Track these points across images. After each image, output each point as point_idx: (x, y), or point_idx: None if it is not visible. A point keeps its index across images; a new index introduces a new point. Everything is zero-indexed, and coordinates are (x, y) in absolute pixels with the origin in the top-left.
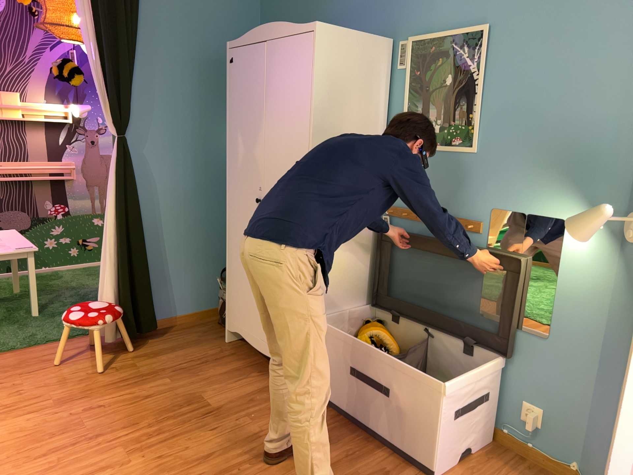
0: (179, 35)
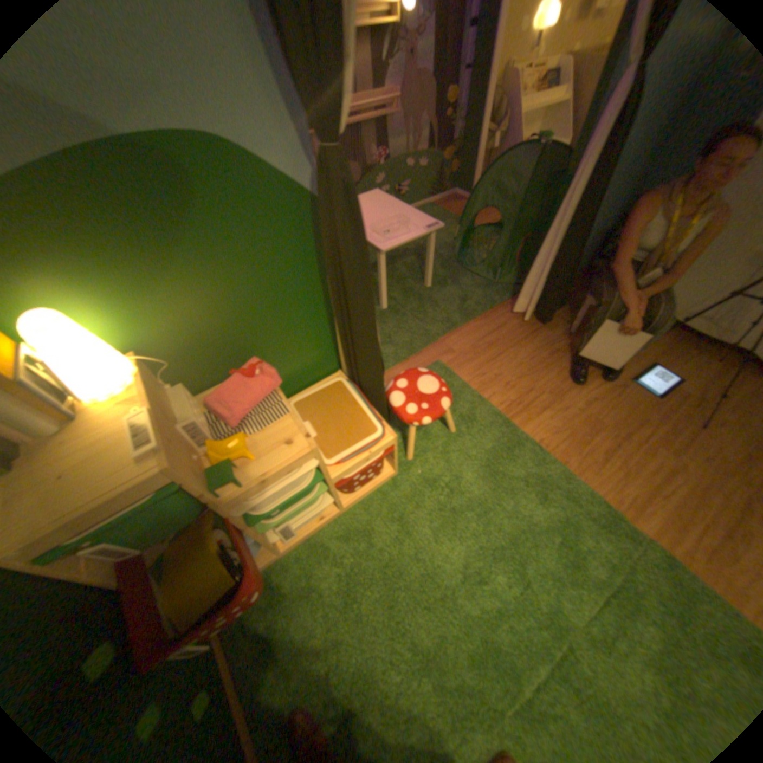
0: None
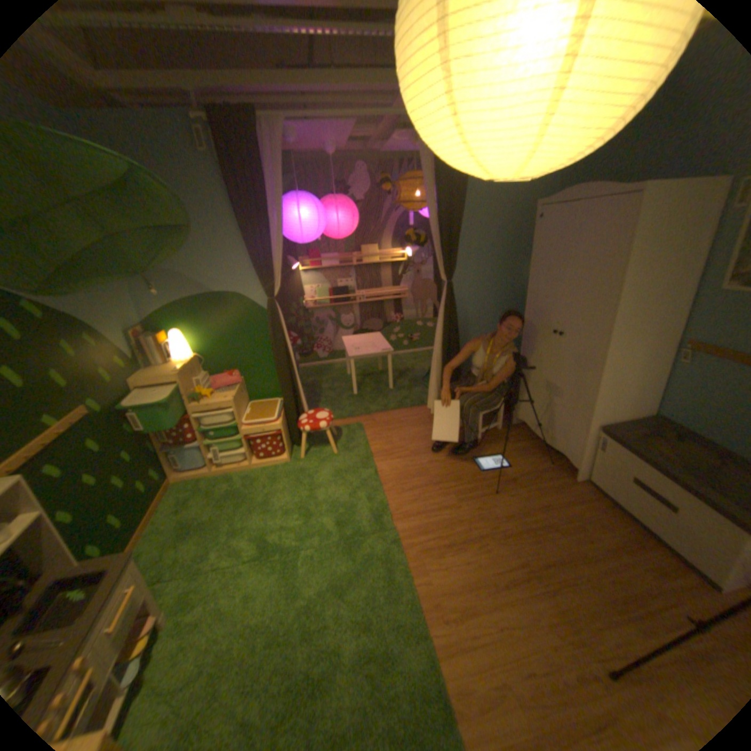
0: (492, 196)
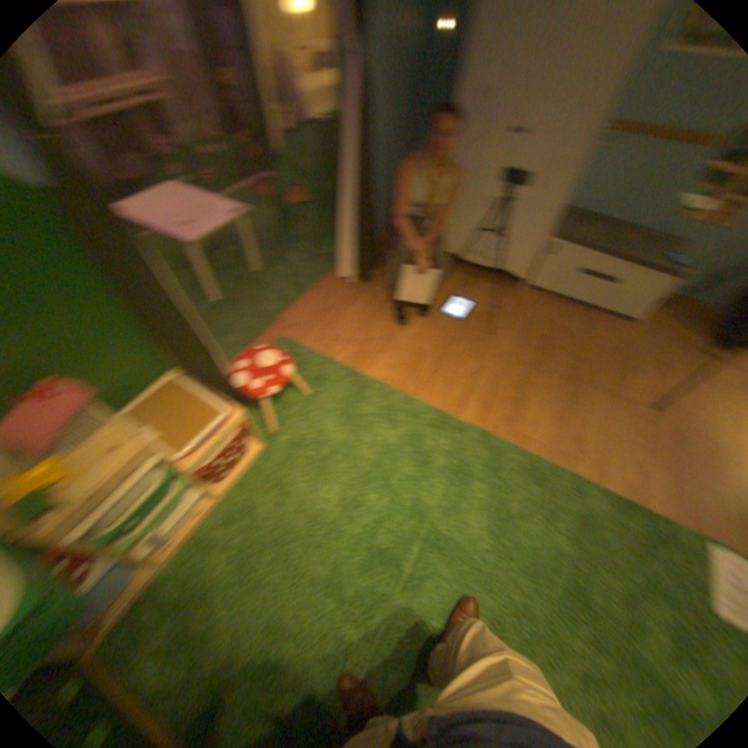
0: None
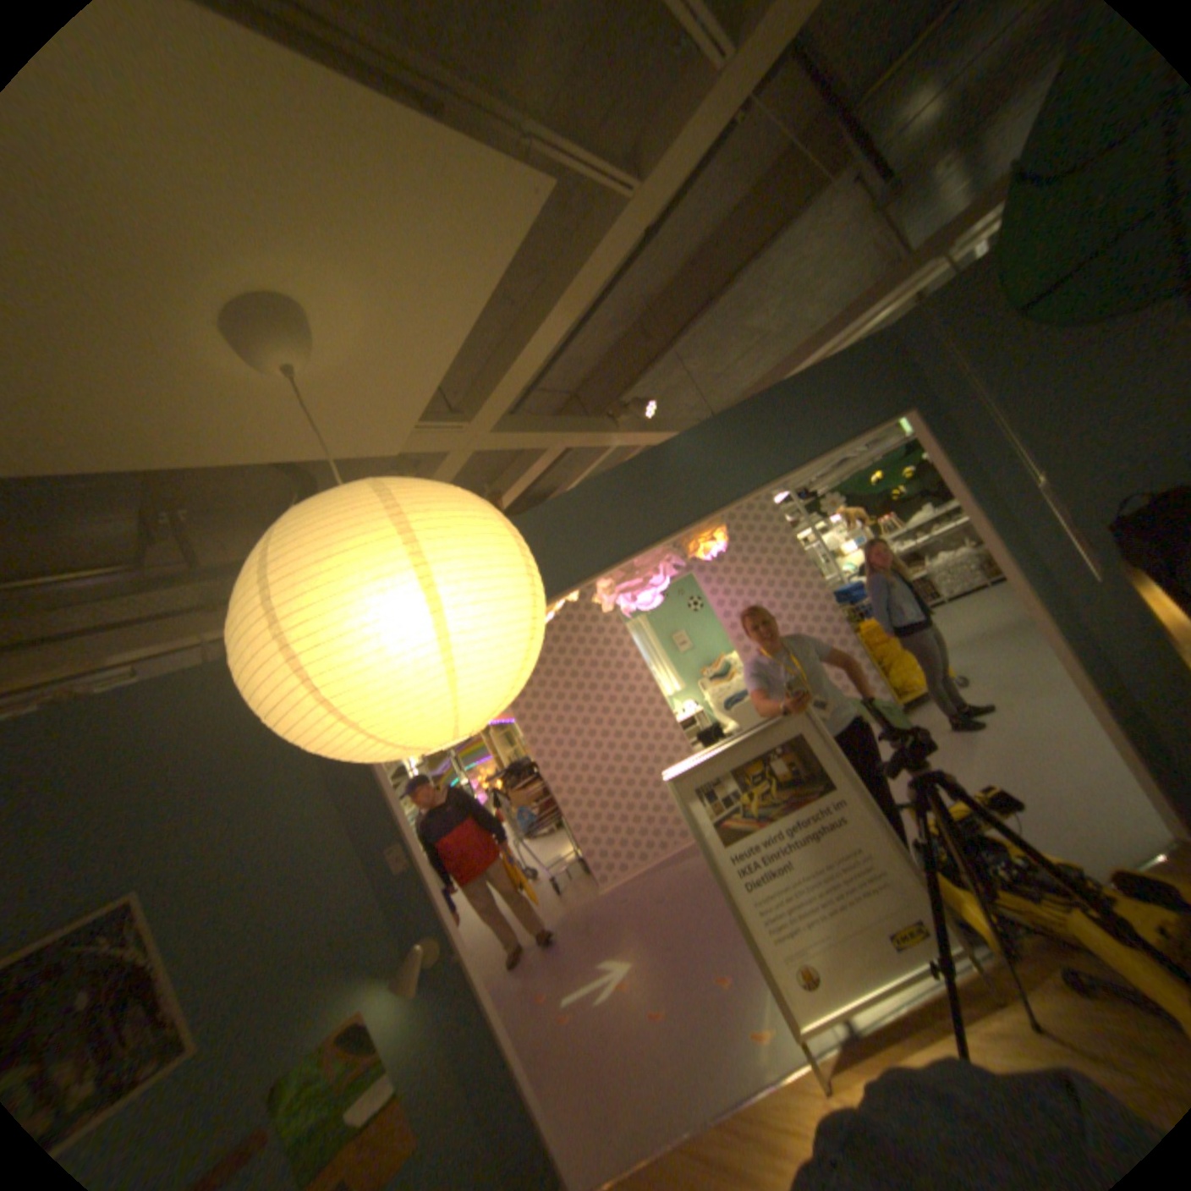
0: None
